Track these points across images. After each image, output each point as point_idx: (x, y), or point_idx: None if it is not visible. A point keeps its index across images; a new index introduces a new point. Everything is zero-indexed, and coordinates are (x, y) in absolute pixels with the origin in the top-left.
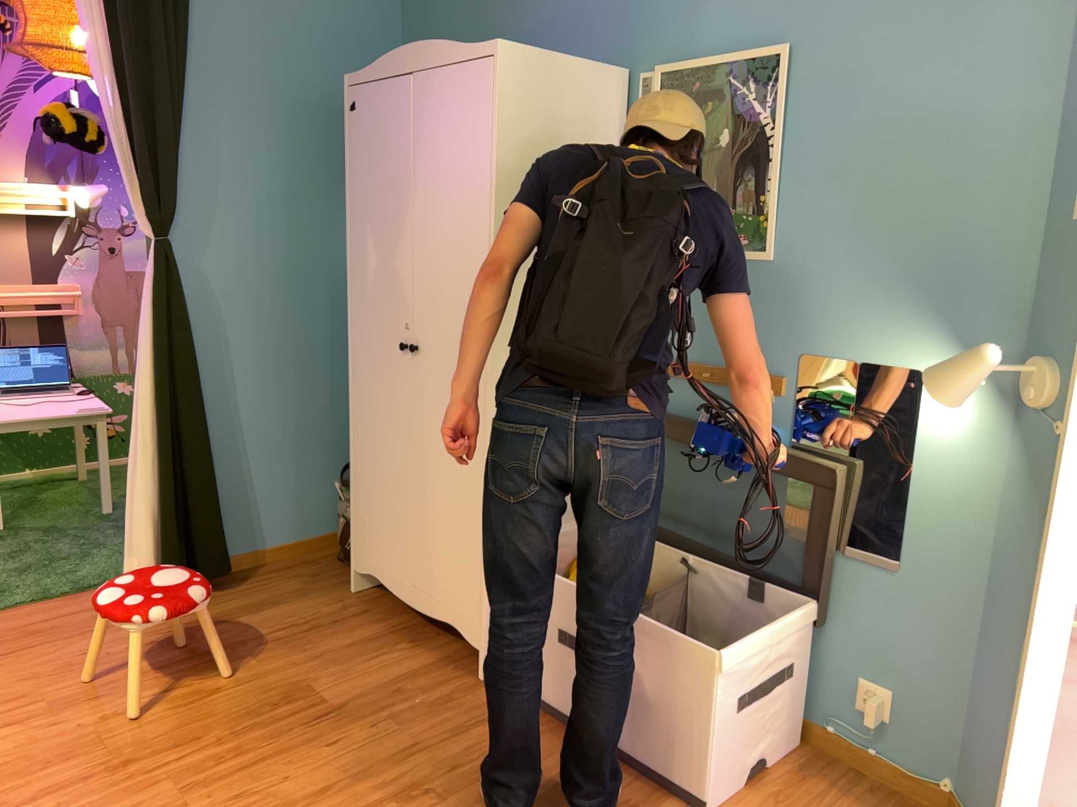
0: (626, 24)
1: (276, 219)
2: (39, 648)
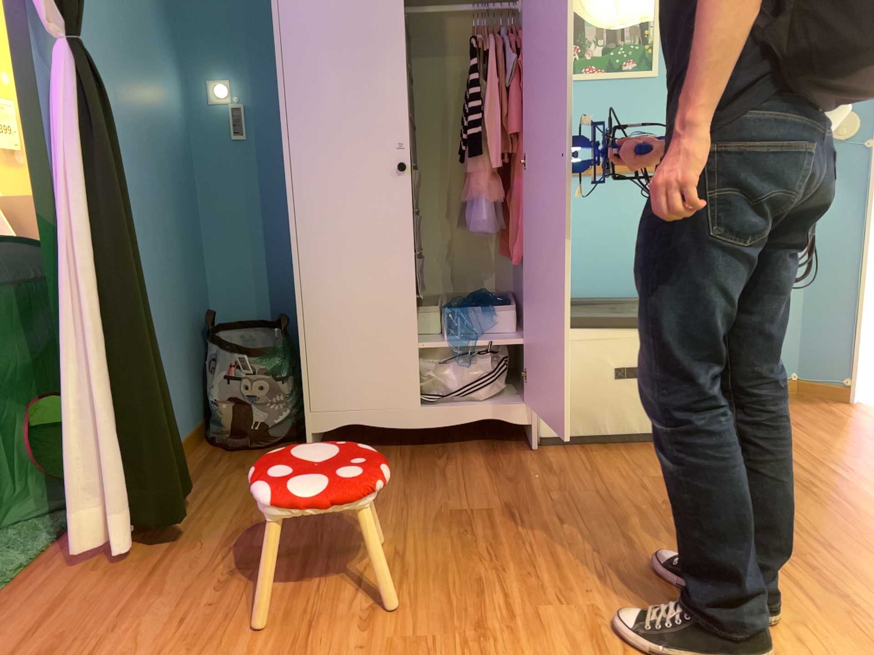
0: None
1: (116, 48)
2: None
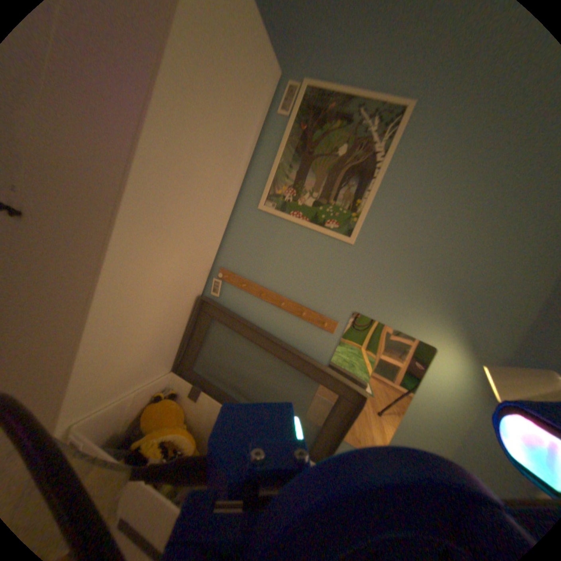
0: (288, 42)
1: None
2: None
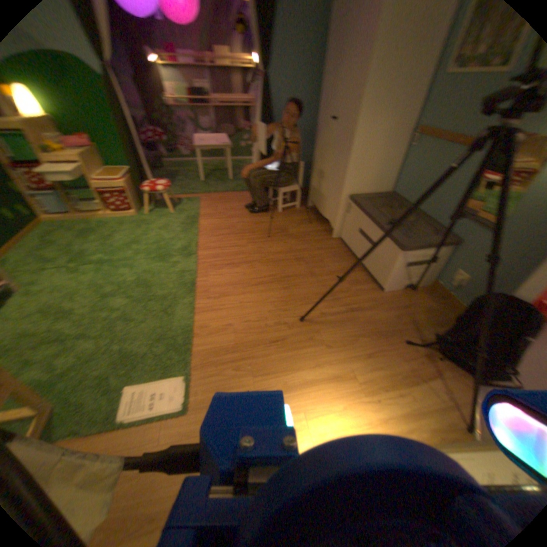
0: None
1: (302, 64)
2: (226, 203)
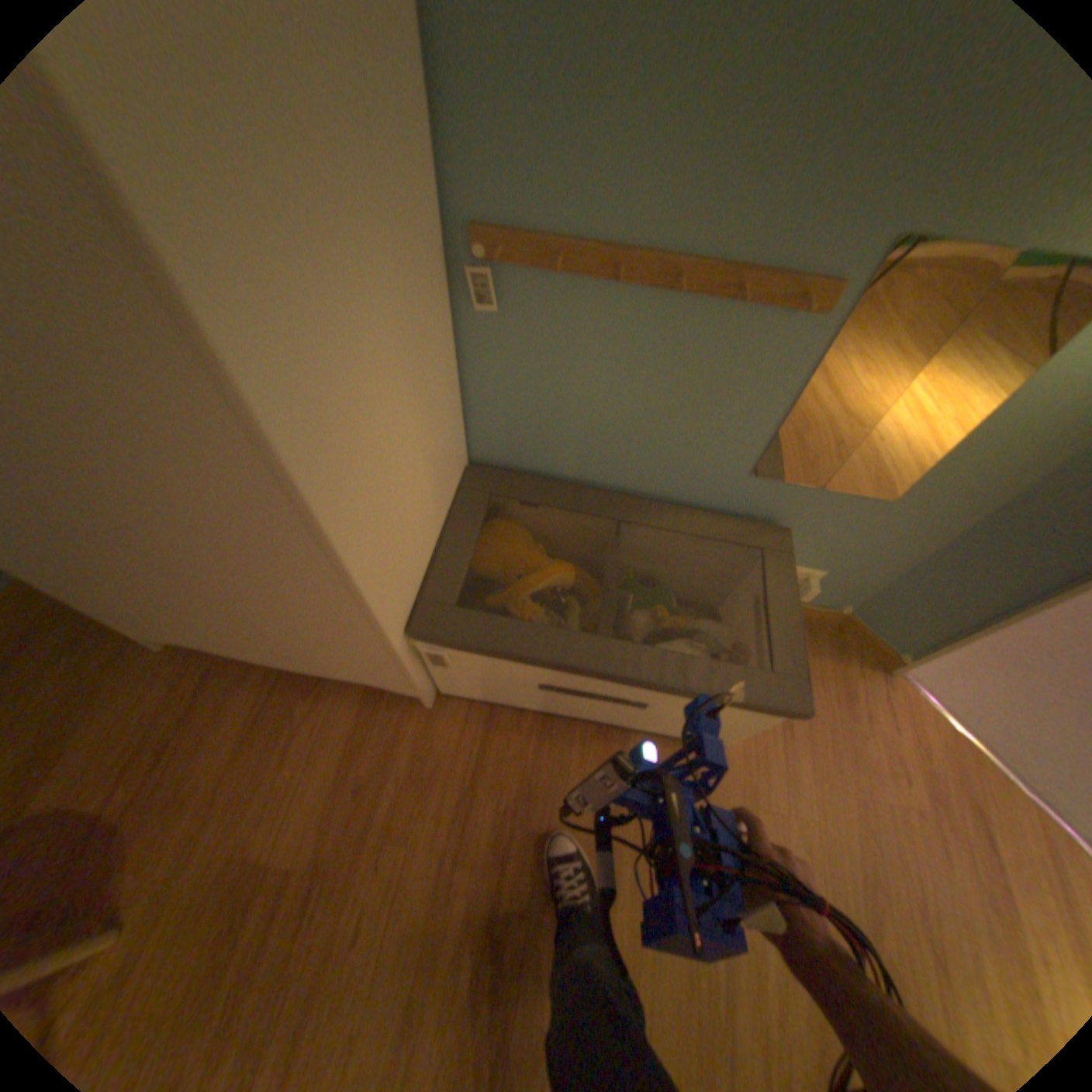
0: None
1: None
2: None
